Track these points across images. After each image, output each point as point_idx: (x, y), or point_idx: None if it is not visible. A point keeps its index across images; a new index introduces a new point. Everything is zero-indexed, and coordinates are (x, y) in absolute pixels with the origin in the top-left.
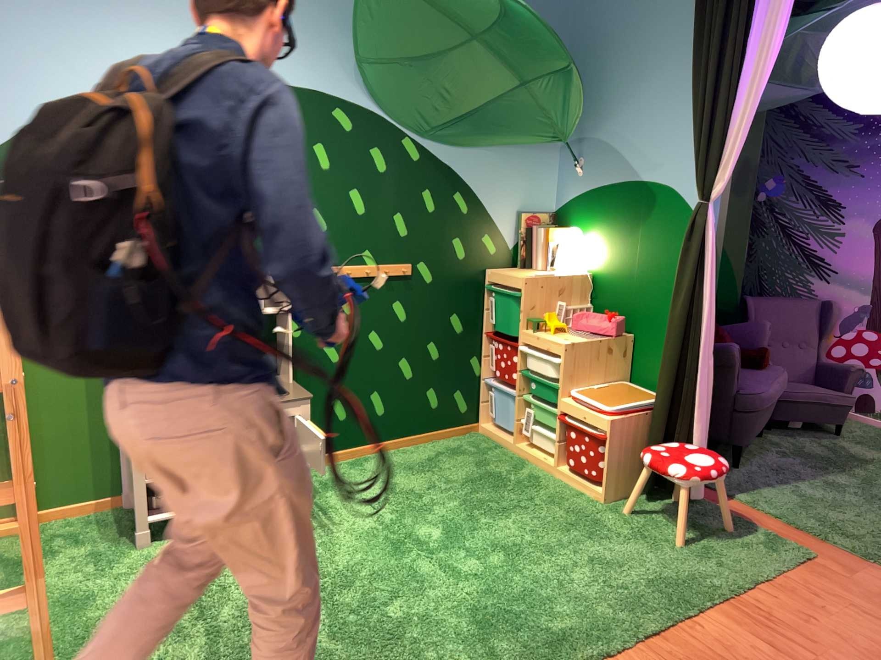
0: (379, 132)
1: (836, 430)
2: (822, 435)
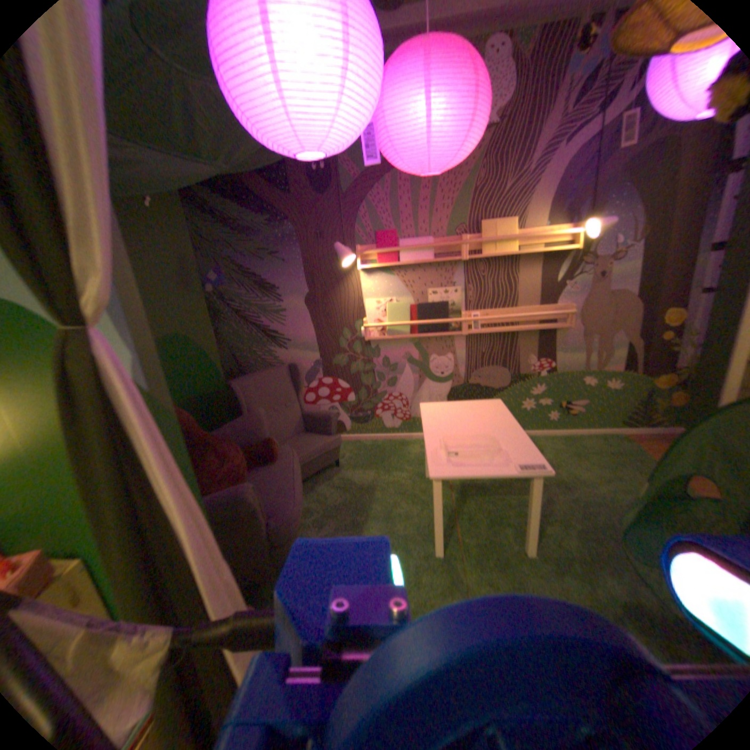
0: None
1: (339, 458)
2: (334, 469)
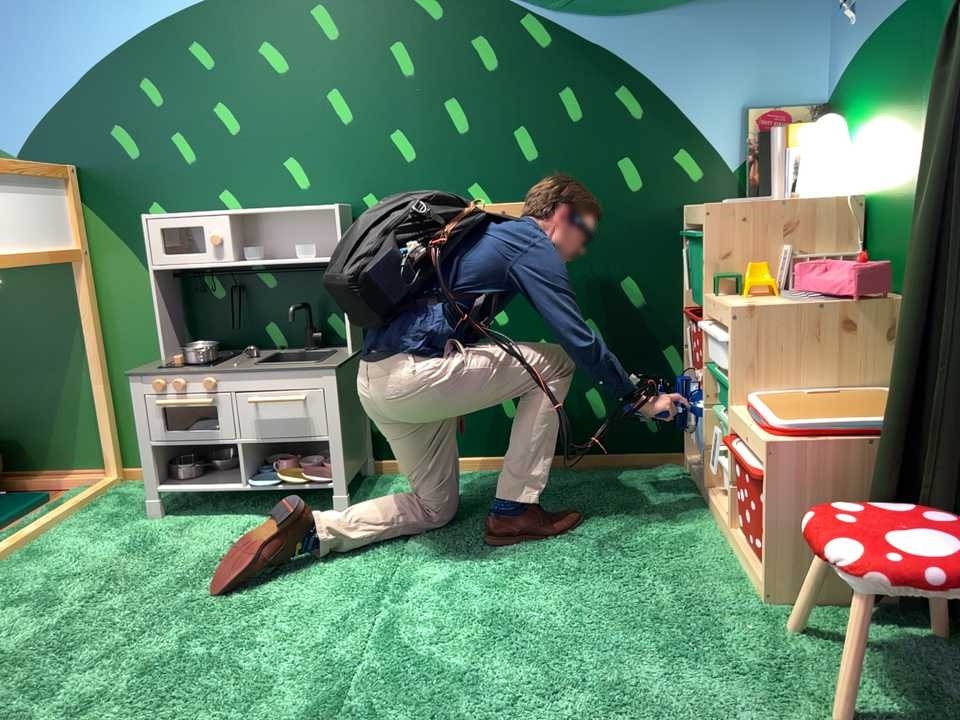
0: (481, 7)
1: None
2: None
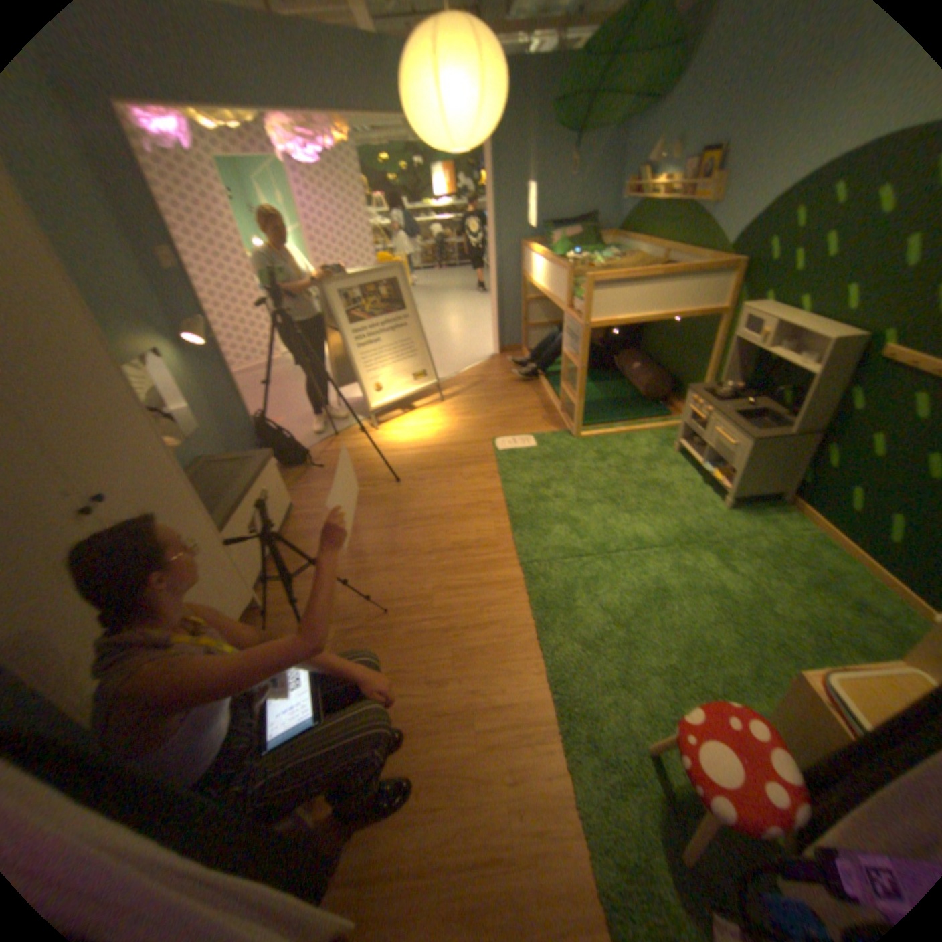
0: None
1: None
2: None
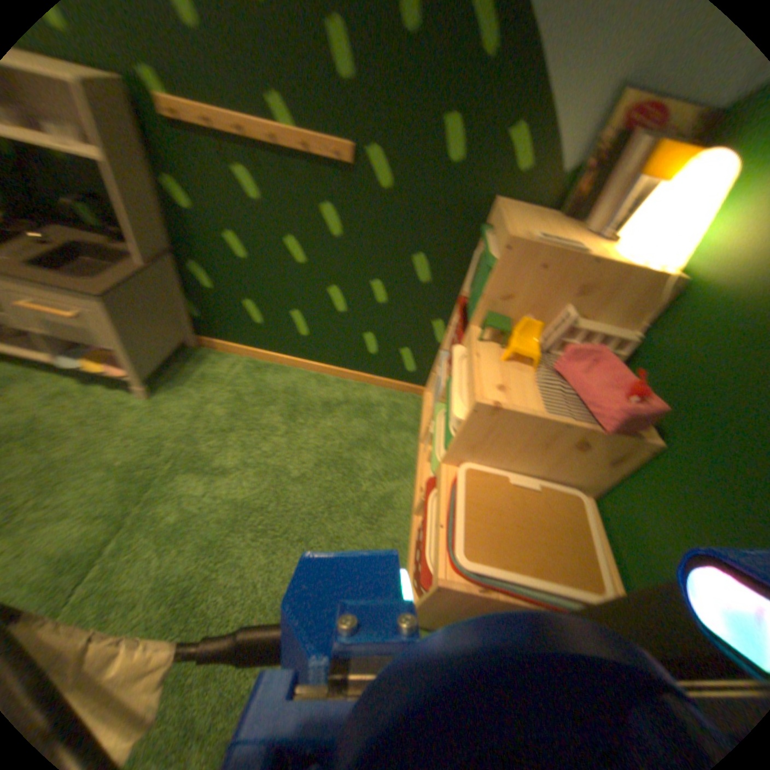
0: None
1: None
2: None
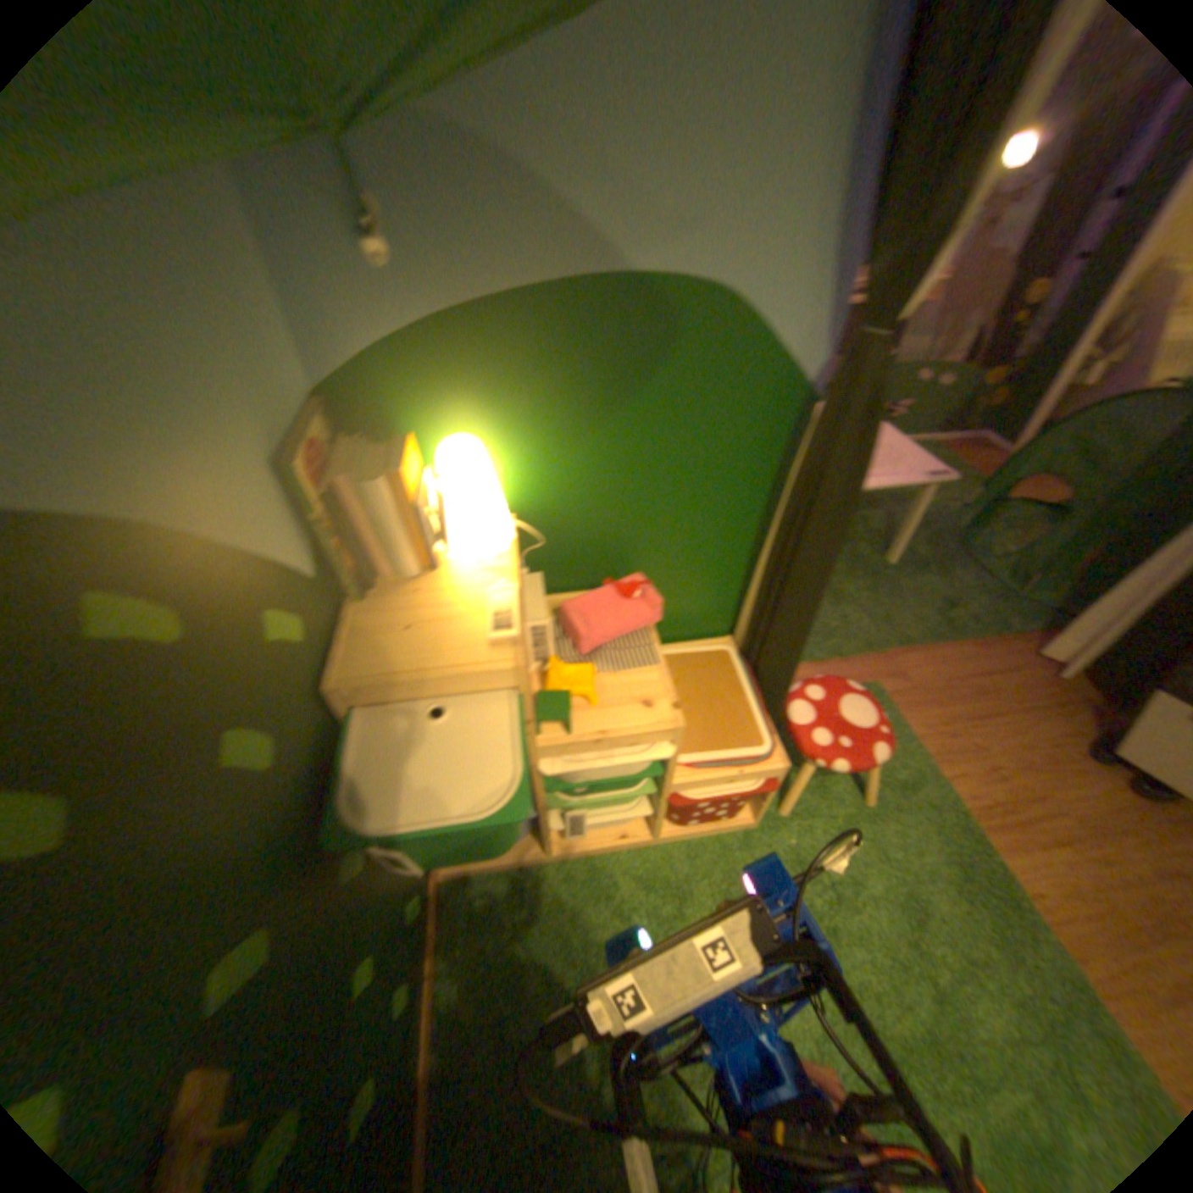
0: None
1: None
2: None
